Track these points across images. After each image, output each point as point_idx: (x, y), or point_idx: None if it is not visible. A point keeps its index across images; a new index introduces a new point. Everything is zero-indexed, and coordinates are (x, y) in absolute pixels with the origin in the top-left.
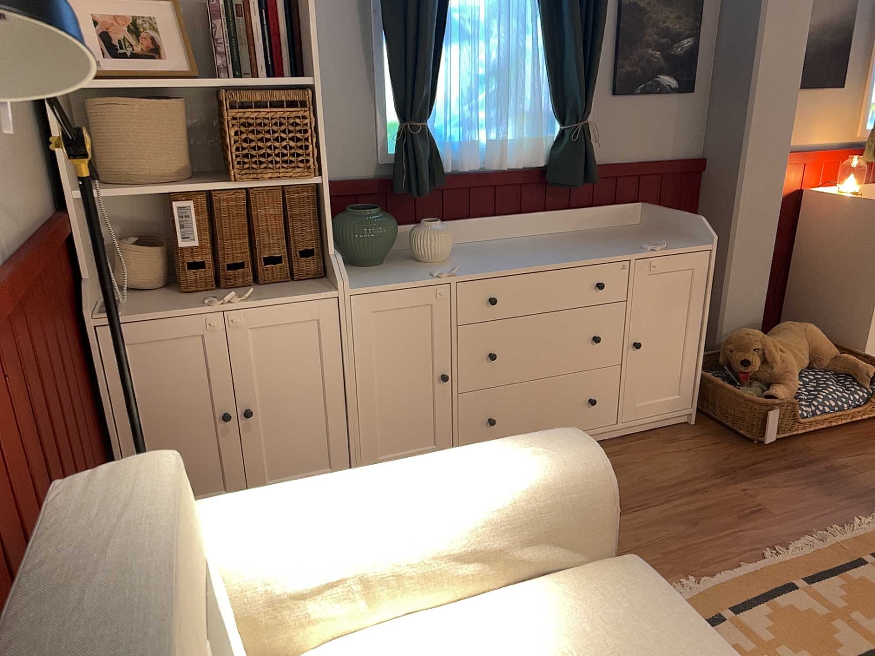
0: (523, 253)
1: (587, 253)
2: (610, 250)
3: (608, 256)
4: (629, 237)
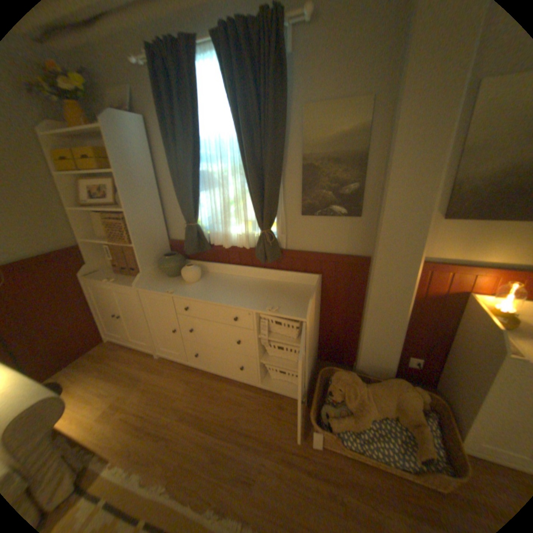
0: (221, 289)
1: (240, 299)
2: (253, 301)
3: (243, 305)
4: (287, 294)
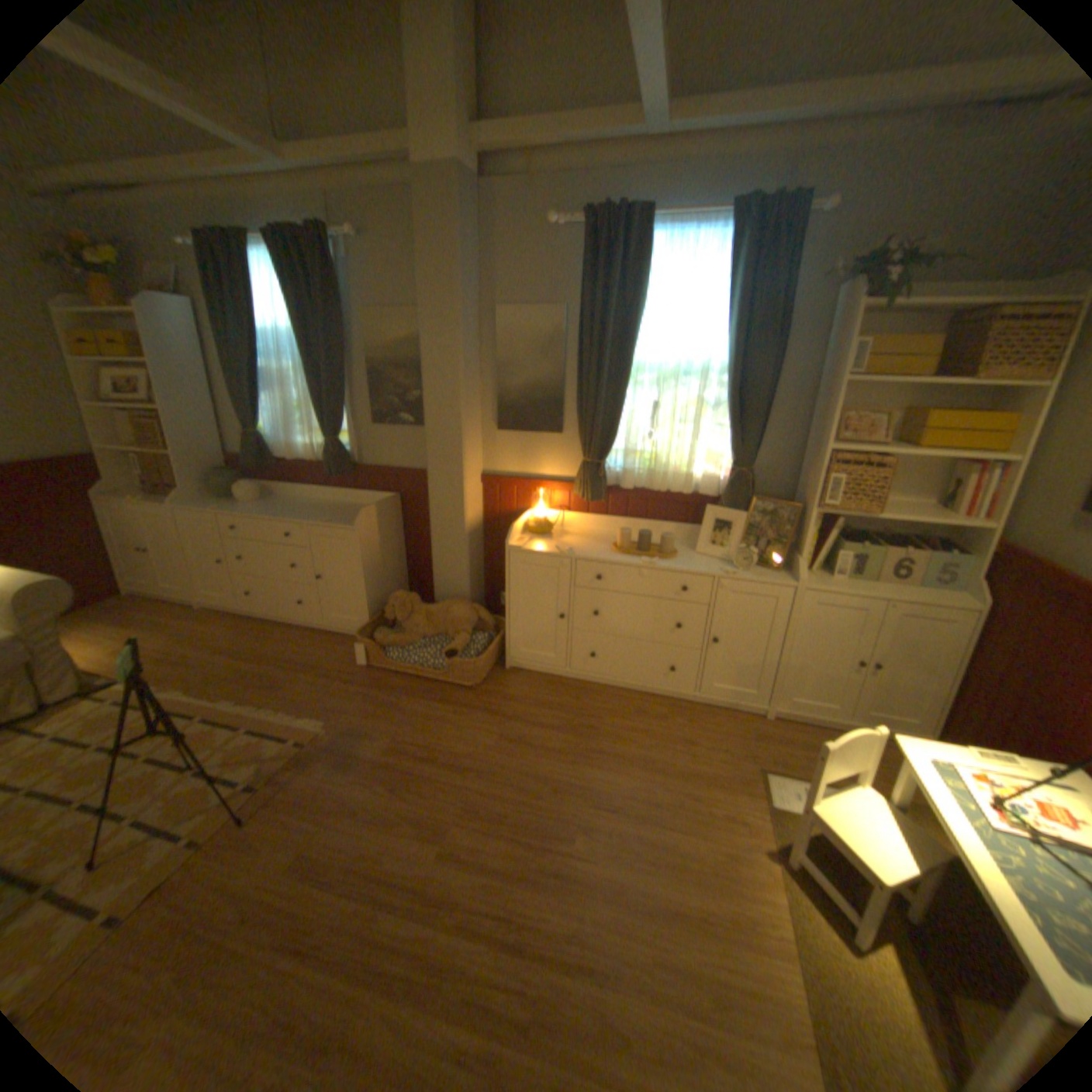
0: (277, 510)
1: (293, 517)
2: (308, 518)
3: (294, 520)
4: (352, 514)
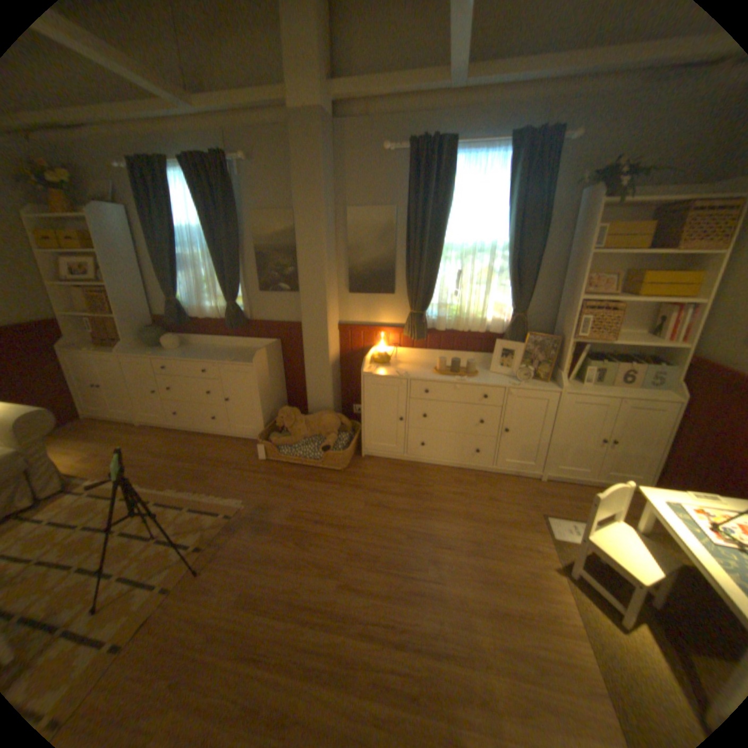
0: (194, 354)
1: (207, 358)
2: (217, 358)
3: (208, 361)
4: (248, 354)
